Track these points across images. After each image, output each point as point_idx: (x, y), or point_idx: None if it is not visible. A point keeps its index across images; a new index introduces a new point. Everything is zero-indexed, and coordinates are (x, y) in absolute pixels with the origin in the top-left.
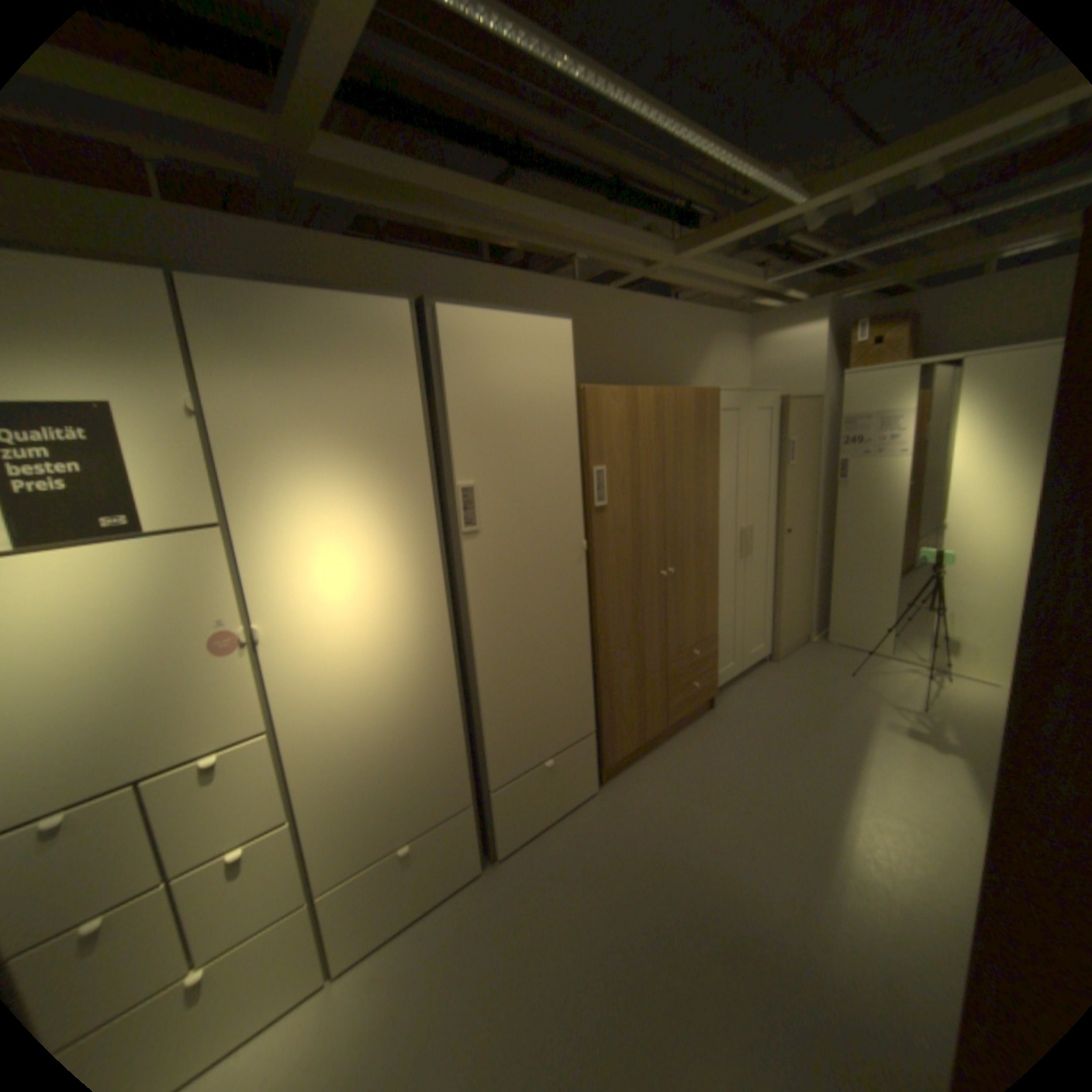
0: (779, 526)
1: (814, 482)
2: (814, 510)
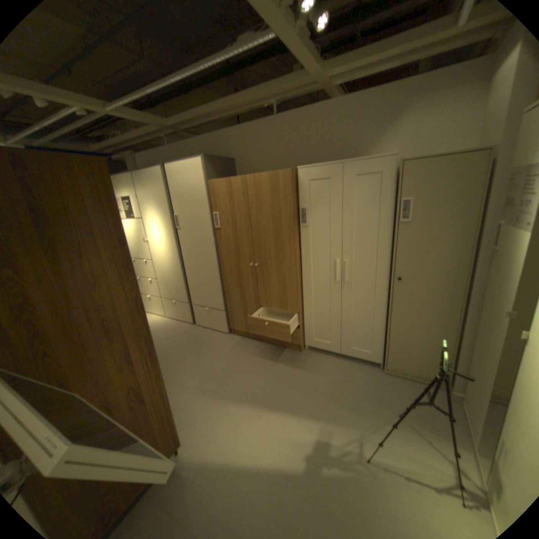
0: (392, 271)
1: (459, 243)
2: (459, 270)
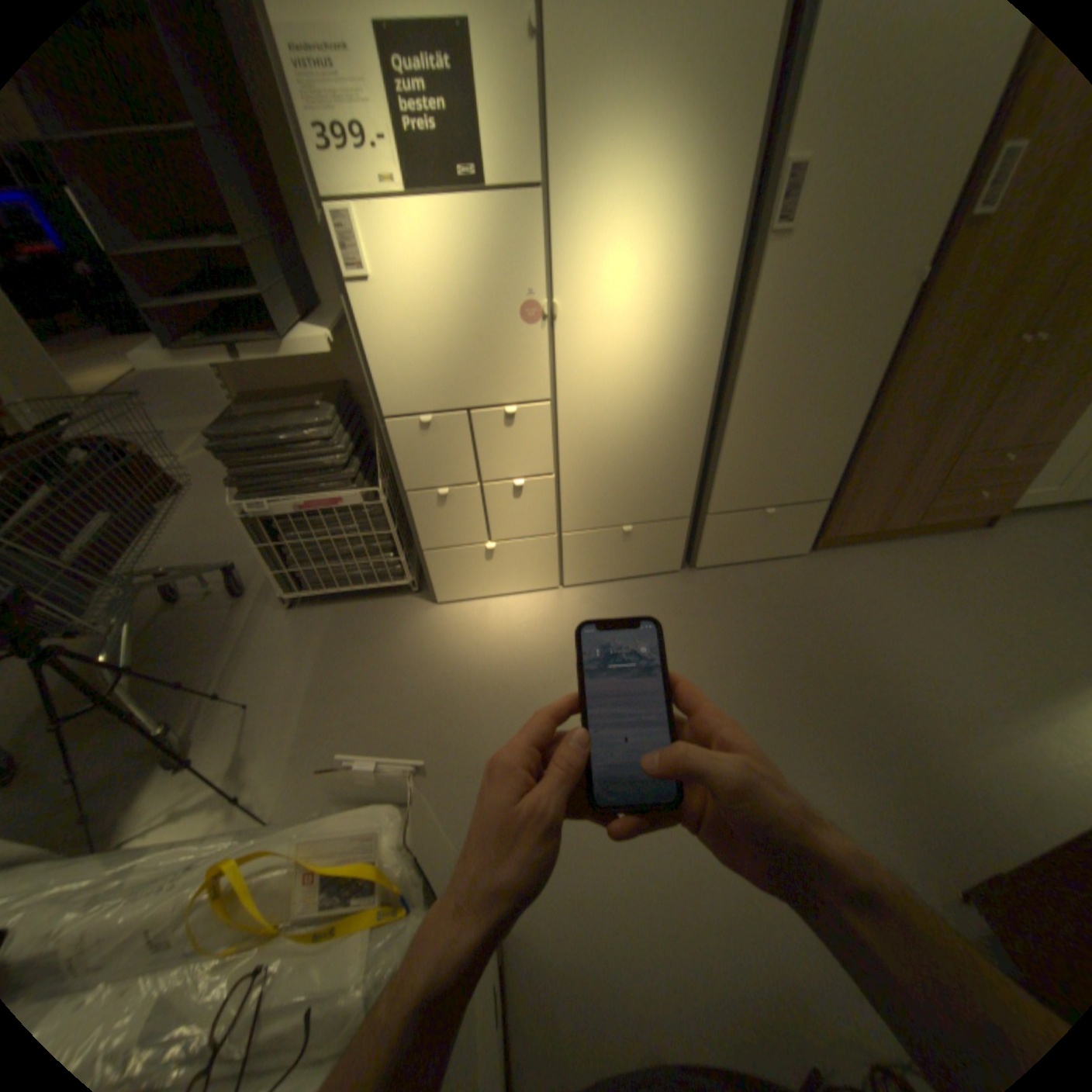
0: None
1: None
2: None
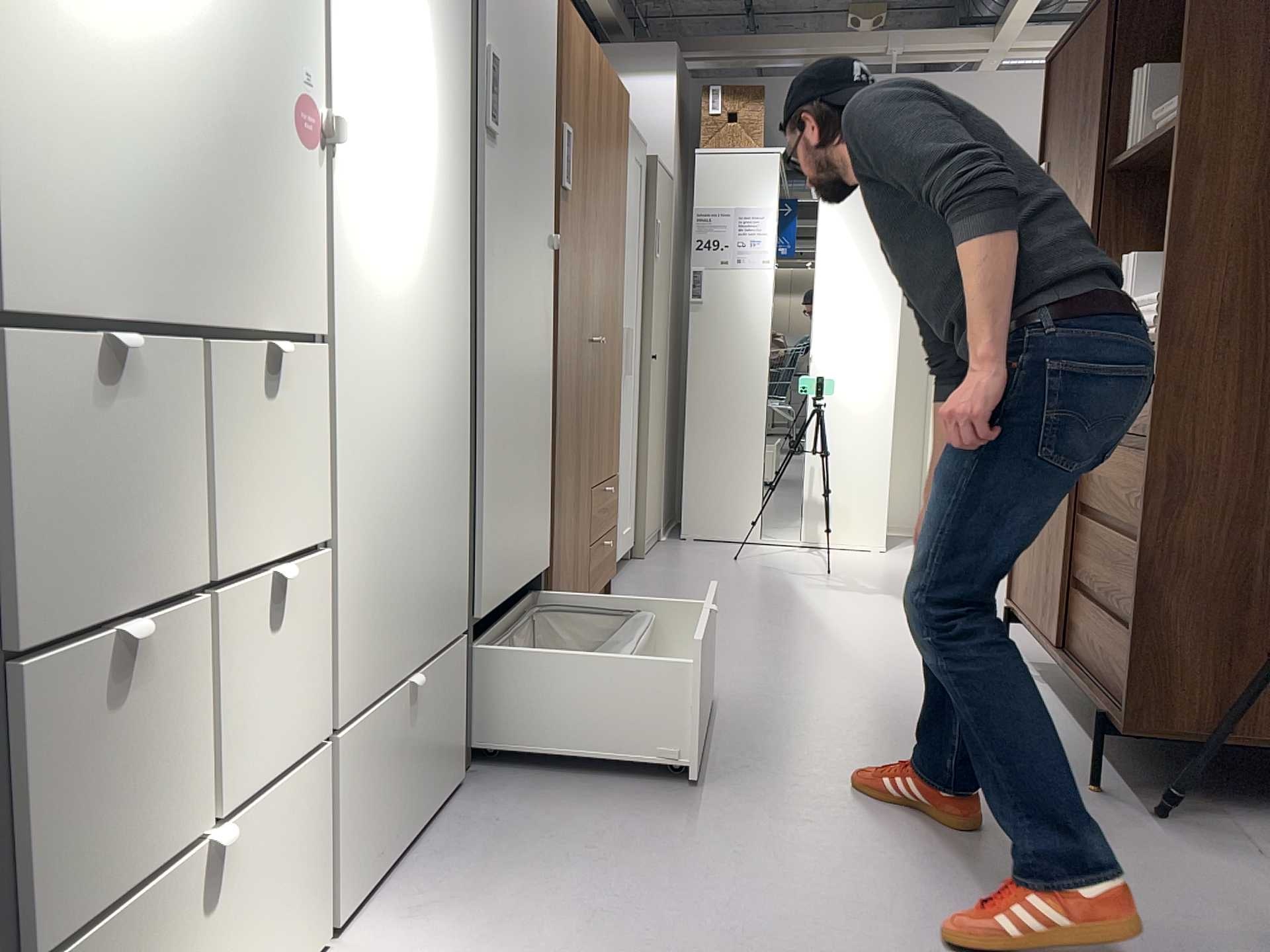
0: (643, 344)
1: (667, 296)
2: (666, 337)
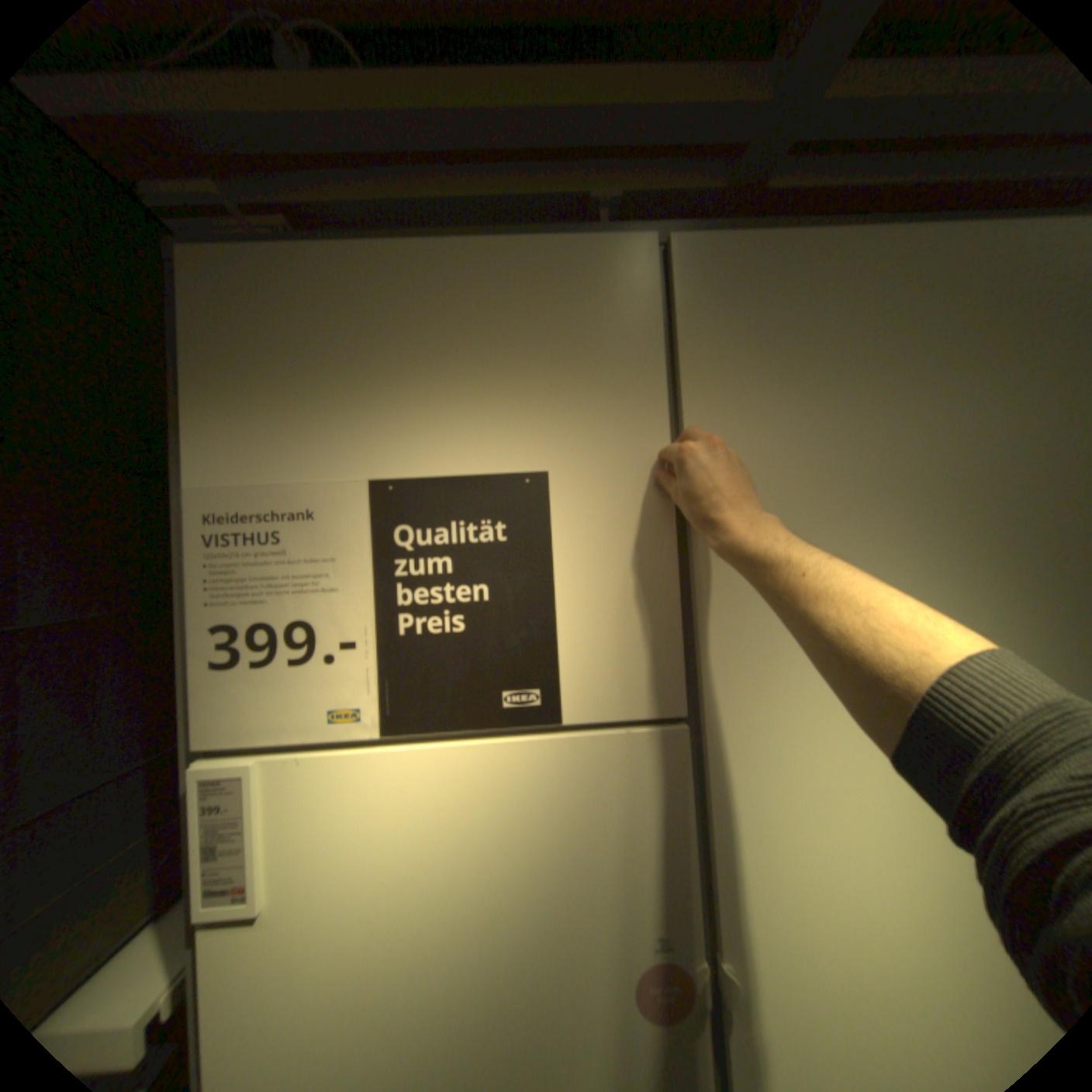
0: None
1: None
2: None
